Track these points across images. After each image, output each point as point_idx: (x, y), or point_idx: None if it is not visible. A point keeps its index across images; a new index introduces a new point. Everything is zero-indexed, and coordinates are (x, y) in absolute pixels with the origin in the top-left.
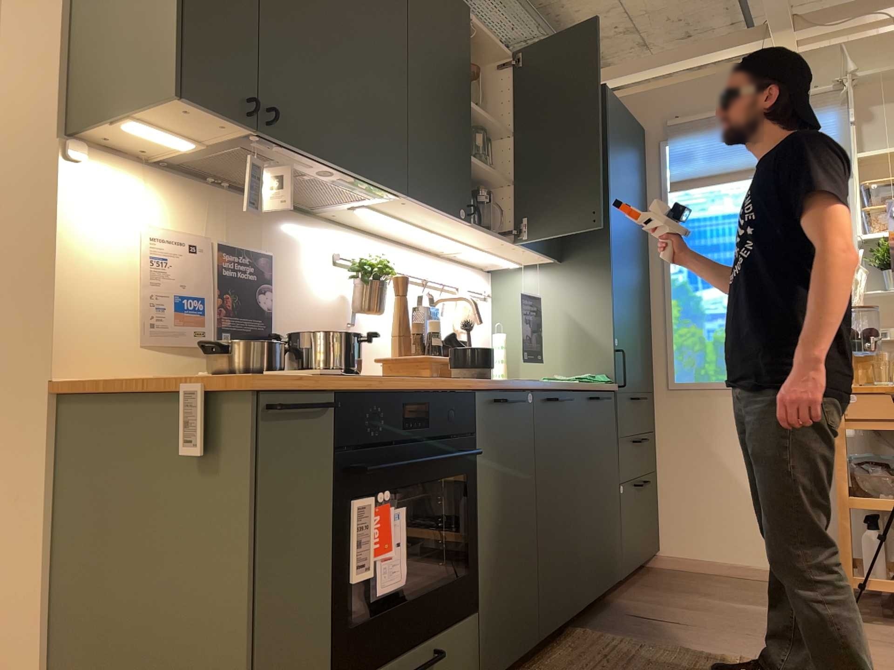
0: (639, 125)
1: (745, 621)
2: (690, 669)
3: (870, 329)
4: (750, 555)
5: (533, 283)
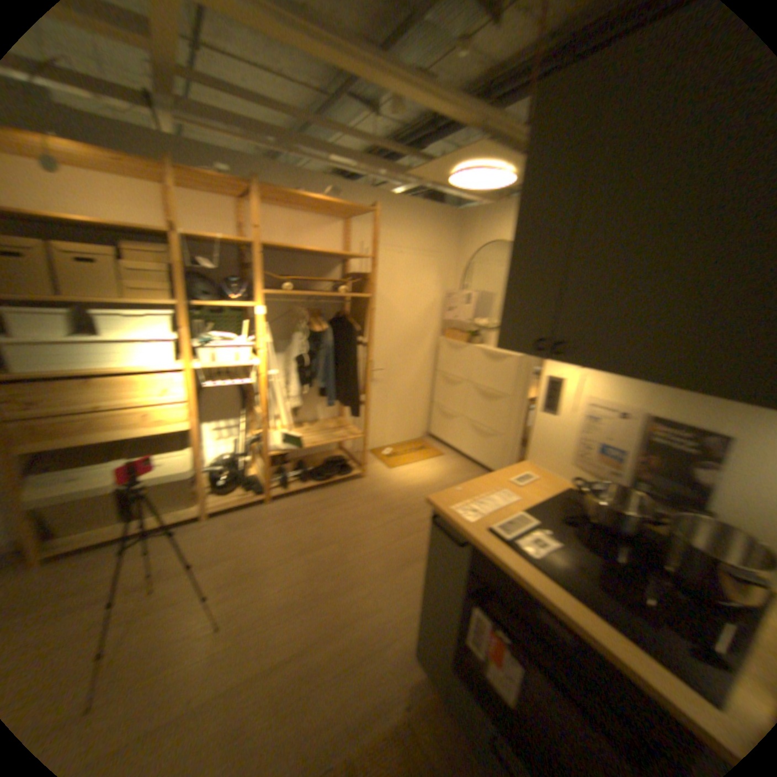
0: None
1: None
2: None
3: None
4: None
5: None
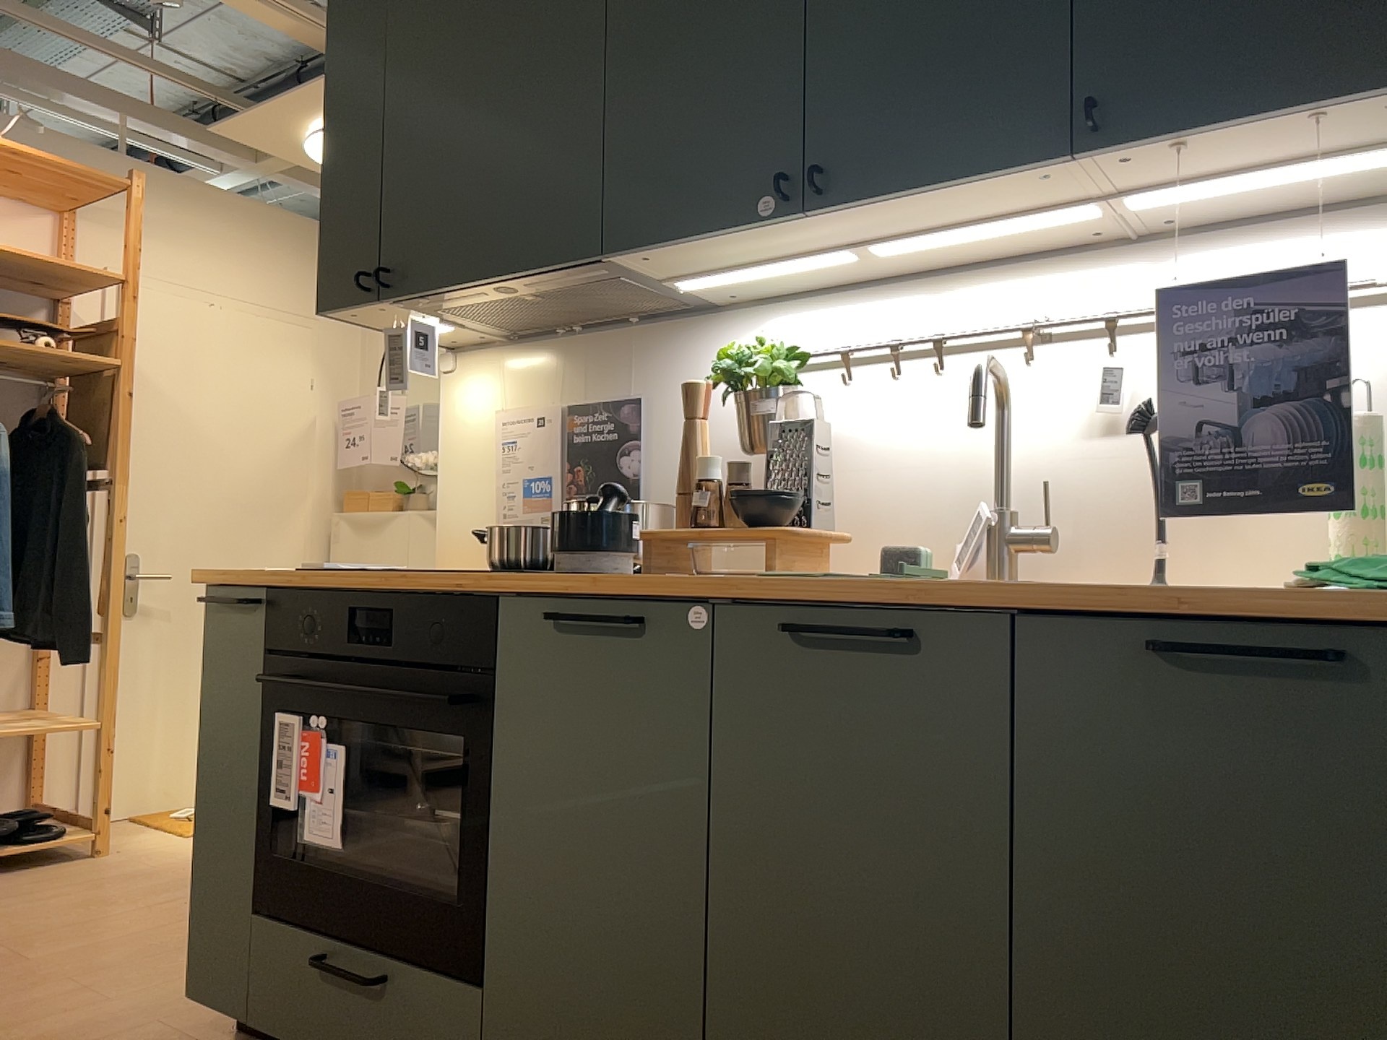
0: None
1: None
2: None
3: None
4: None
5: None
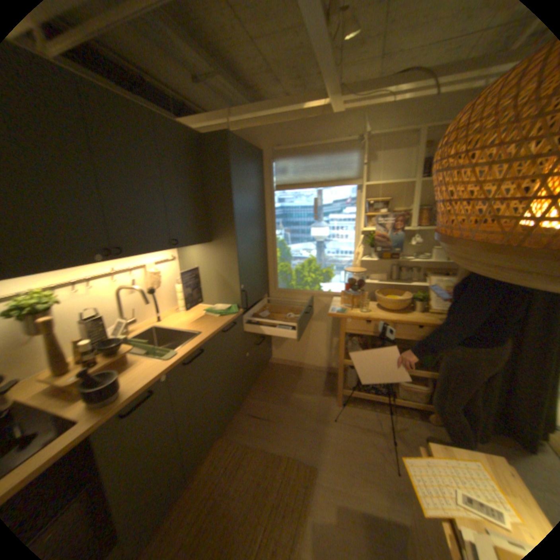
0: (259, 148)
1: (296, 413)
2: (262, 477)
3: (361, 281)
4: (306, 360)
5: (196, 253)
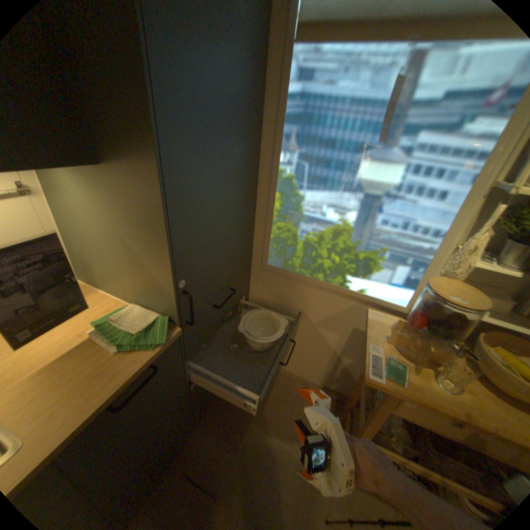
0: None
1: (265, 485)
2: None
3: (463, 317)
4: (294, 369)
5: (78, 184)
